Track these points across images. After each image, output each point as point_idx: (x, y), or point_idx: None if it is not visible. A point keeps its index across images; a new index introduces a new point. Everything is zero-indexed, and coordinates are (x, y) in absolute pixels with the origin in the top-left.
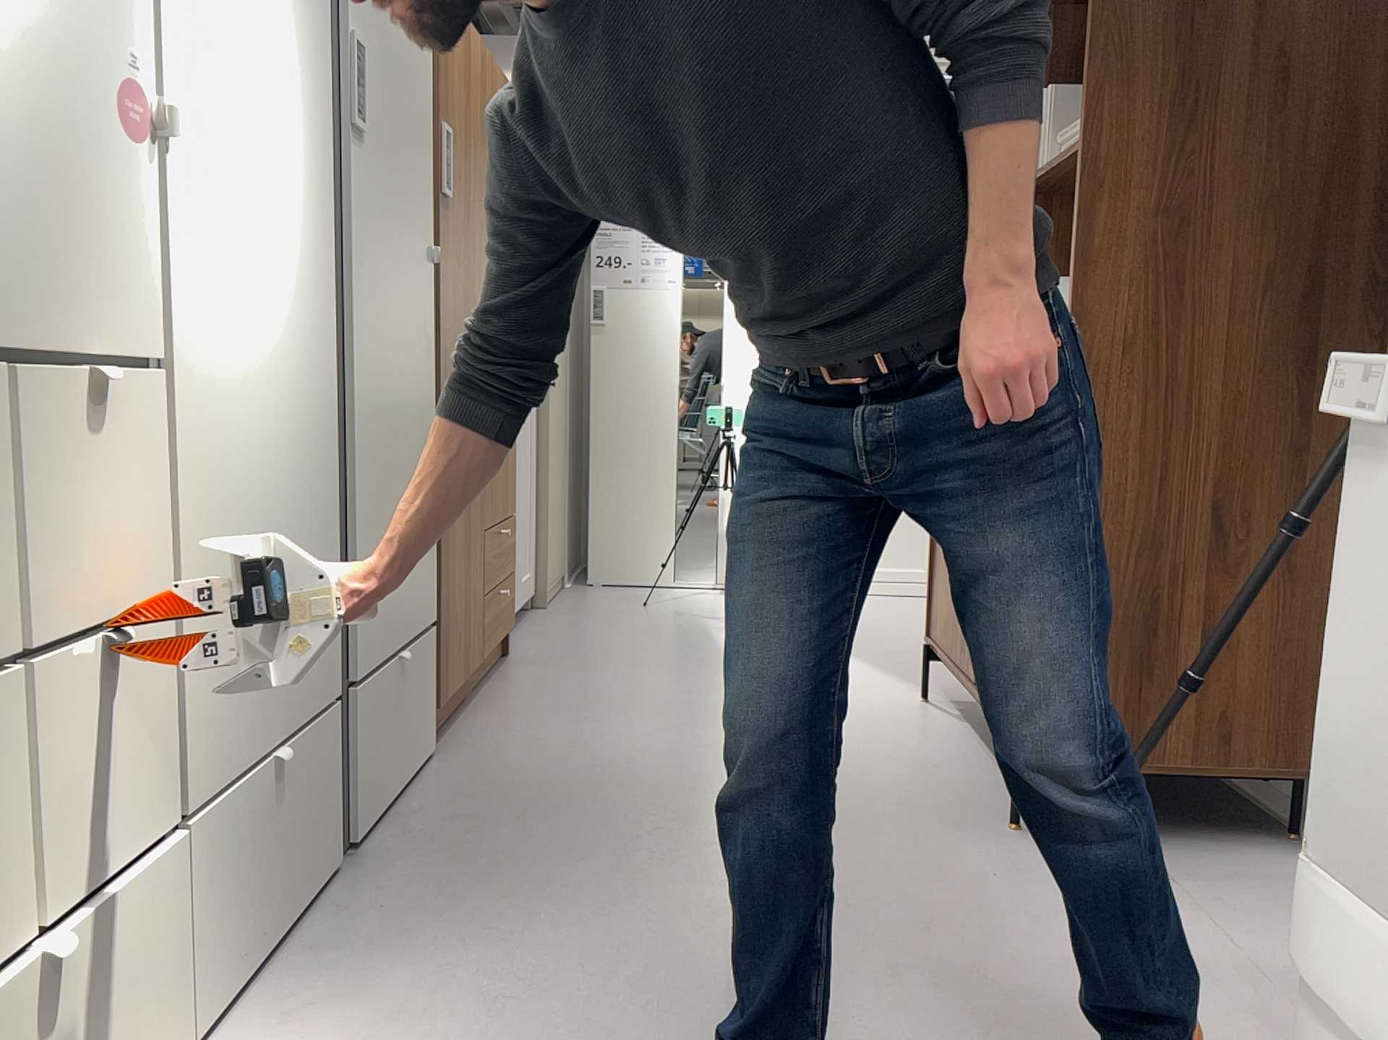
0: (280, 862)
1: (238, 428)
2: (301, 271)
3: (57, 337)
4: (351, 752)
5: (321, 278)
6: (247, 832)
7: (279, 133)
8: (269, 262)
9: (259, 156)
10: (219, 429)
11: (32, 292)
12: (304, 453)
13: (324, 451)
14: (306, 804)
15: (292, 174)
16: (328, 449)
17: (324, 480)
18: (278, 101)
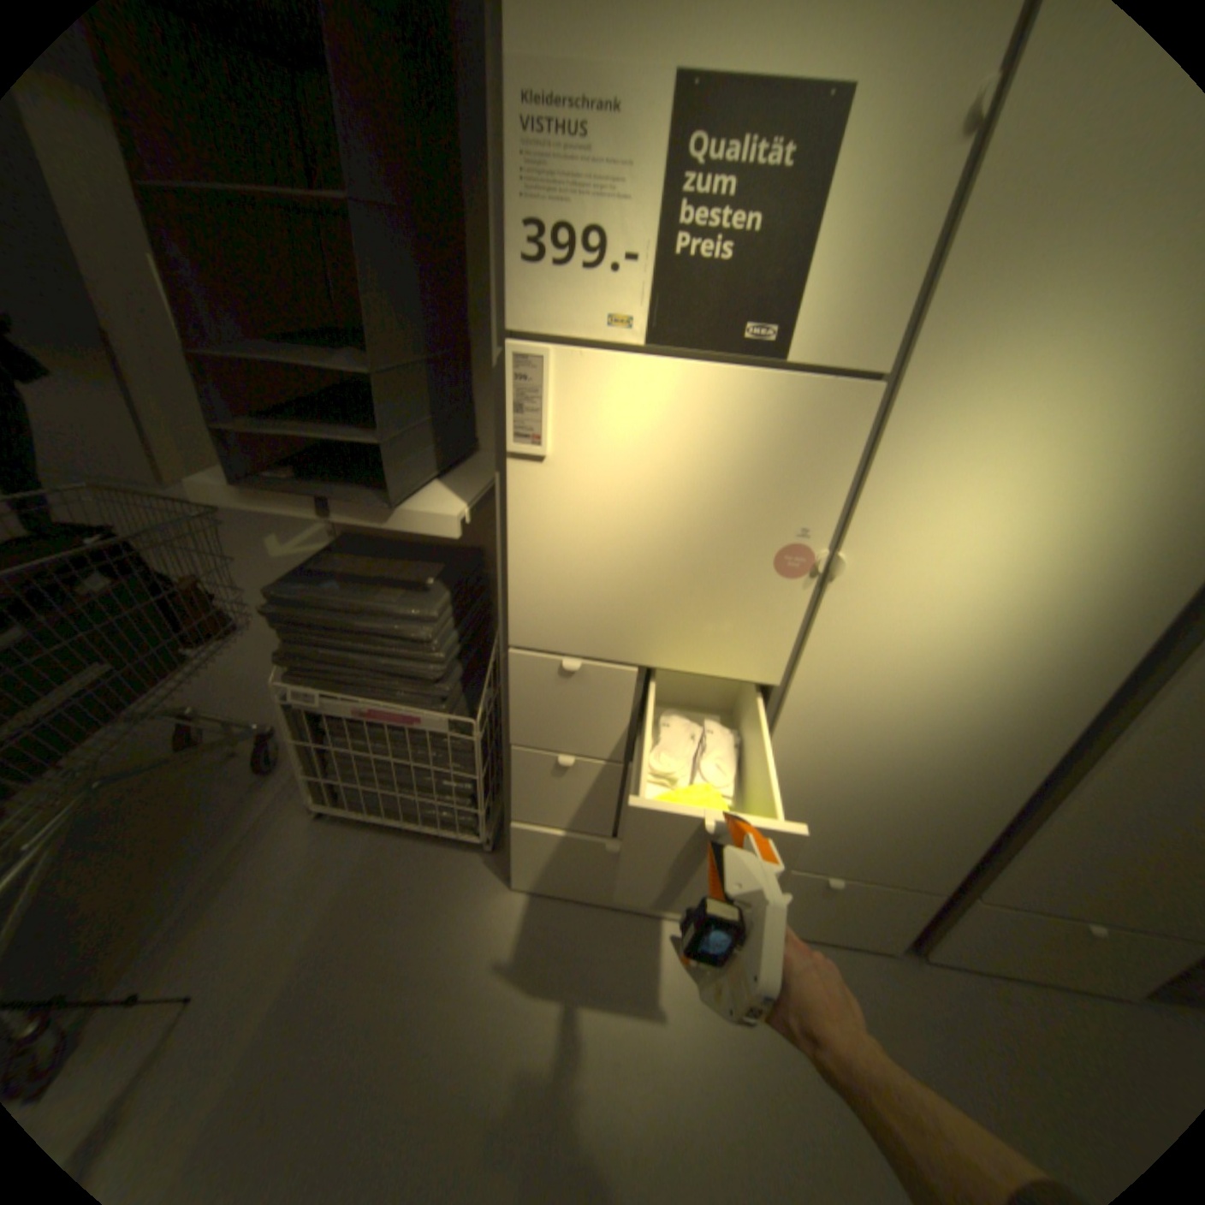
0: (820, 918)
1: (876, 735)
2: (1056, 659)
3: (694, 666)
4: (960, 928)
5: (1107, 667)
6: (789, 891)
7: (1075, 557)
8: (989, 650)
9: (1015, 577)
10: (846, 730)
11: (679, 647)
12: (979, 769)
13: (1022, 776)
14: (868, 915)
15: (1088, 587)
16: (1045, 776)
17: (1010, 791)
18: (1092, 529)
